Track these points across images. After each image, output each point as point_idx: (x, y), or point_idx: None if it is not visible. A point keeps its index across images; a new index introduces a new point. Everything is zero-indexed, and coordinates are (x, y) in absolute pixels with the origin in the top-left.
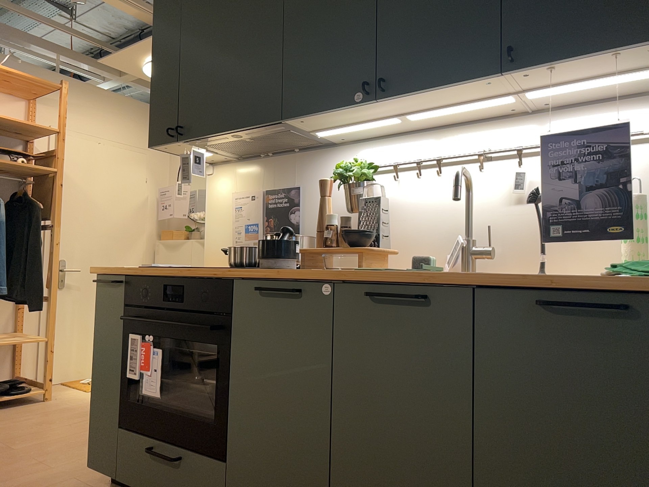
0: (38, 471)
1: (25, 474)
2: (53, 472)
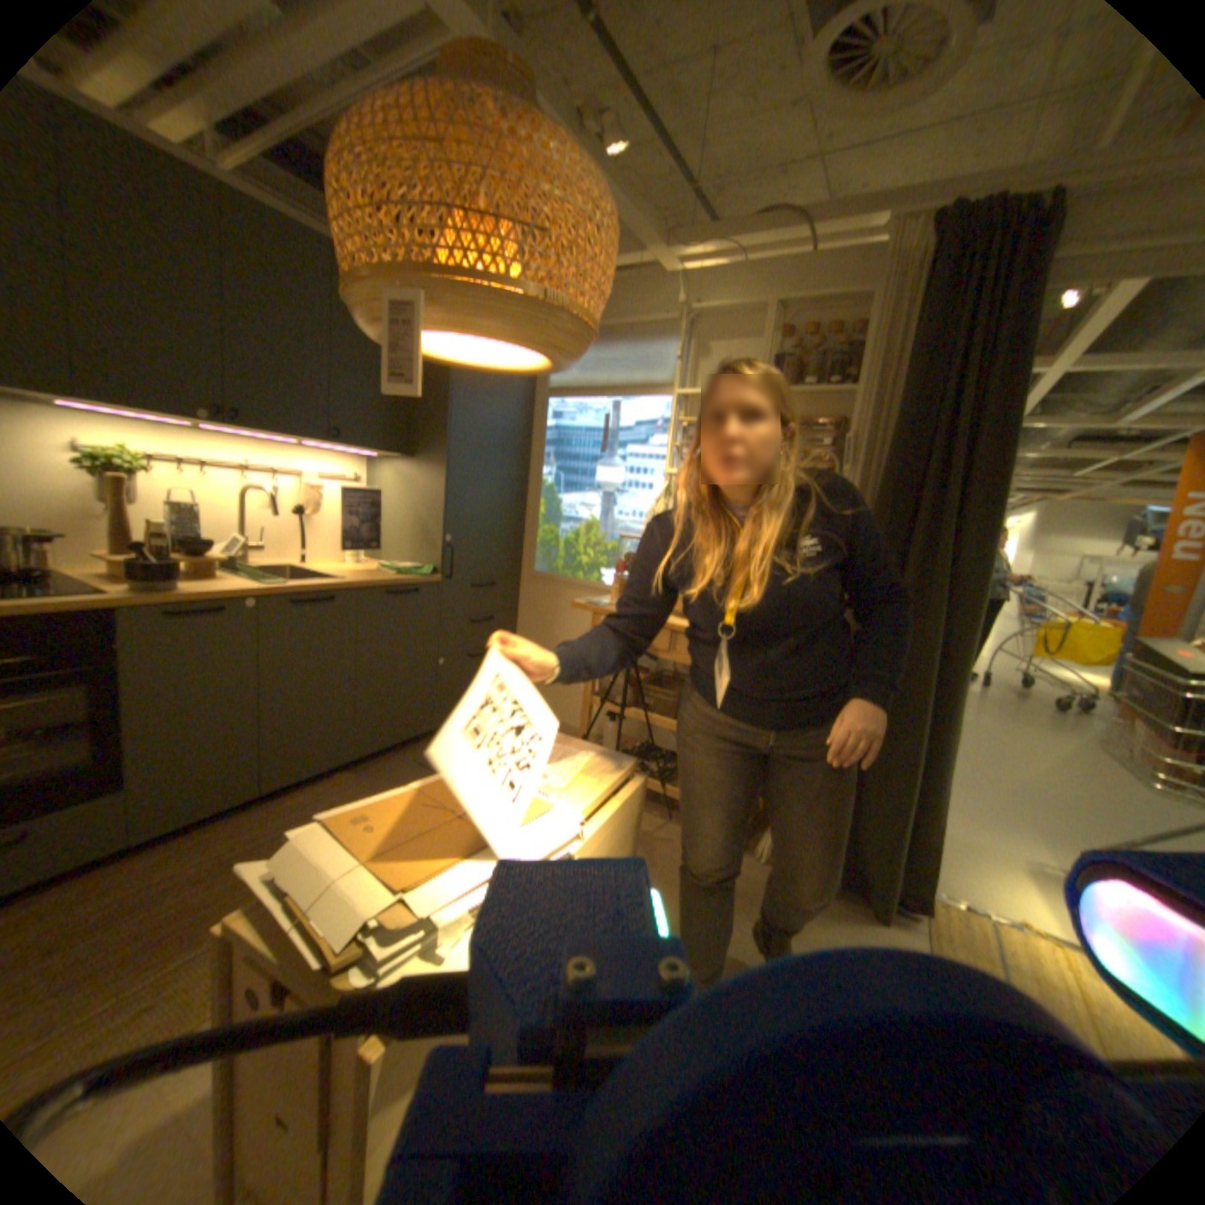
0: None
1: None
2: None
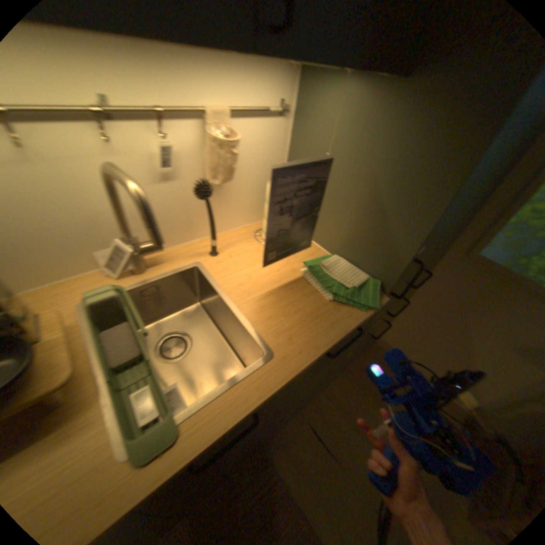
0: None
1: None
2: None
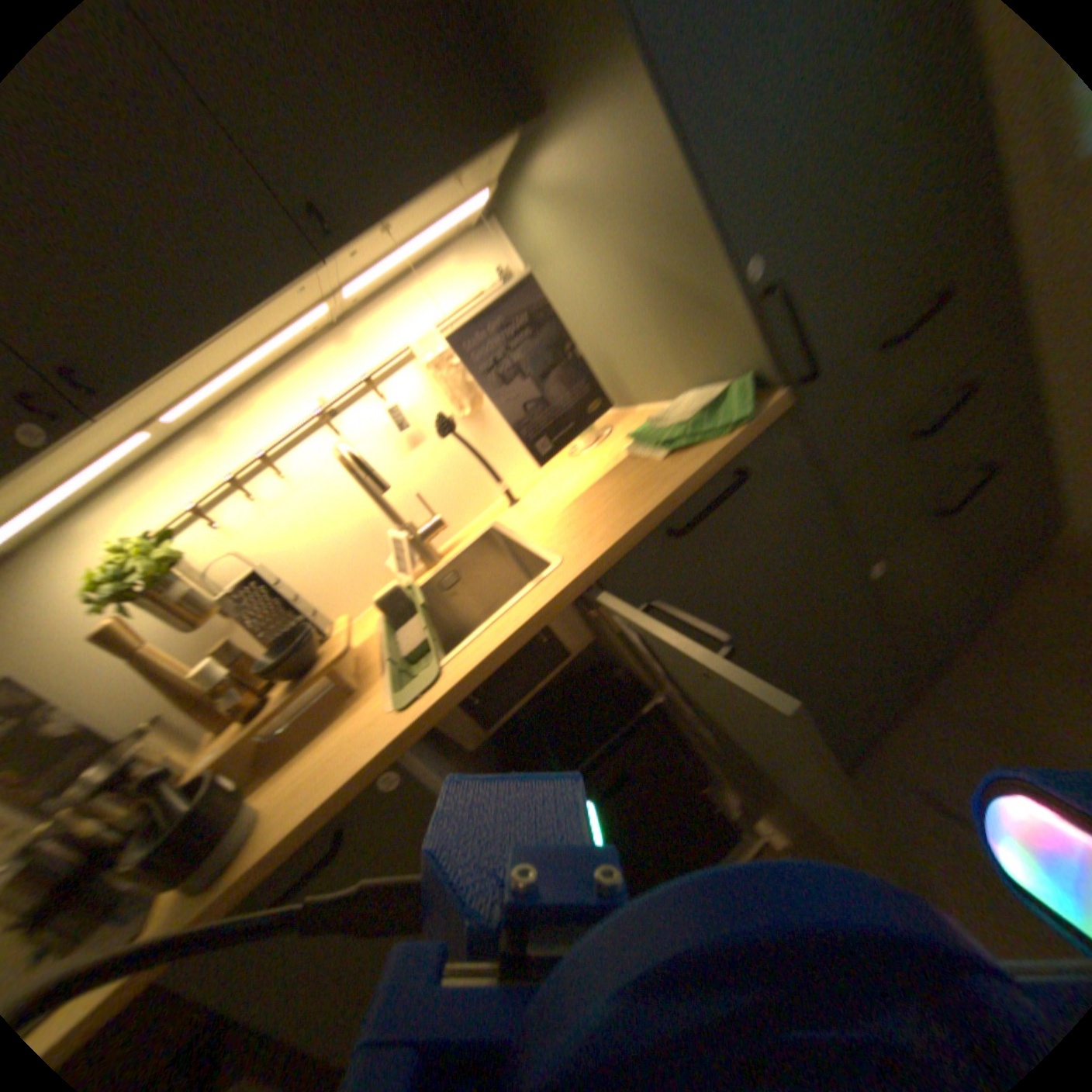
0: None
1: None
2: None
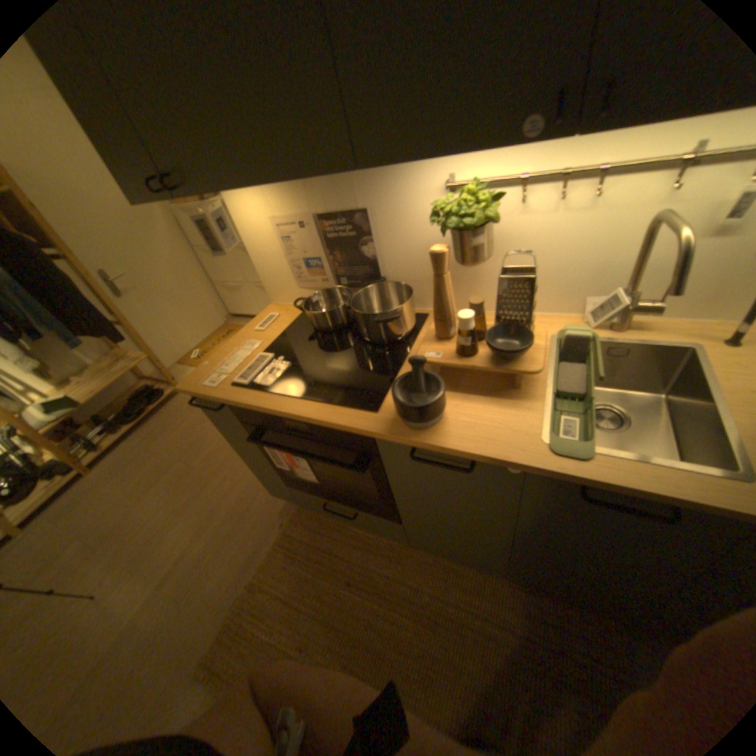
0: (229, 491)
1: (222, 498)
2: (241, 488)
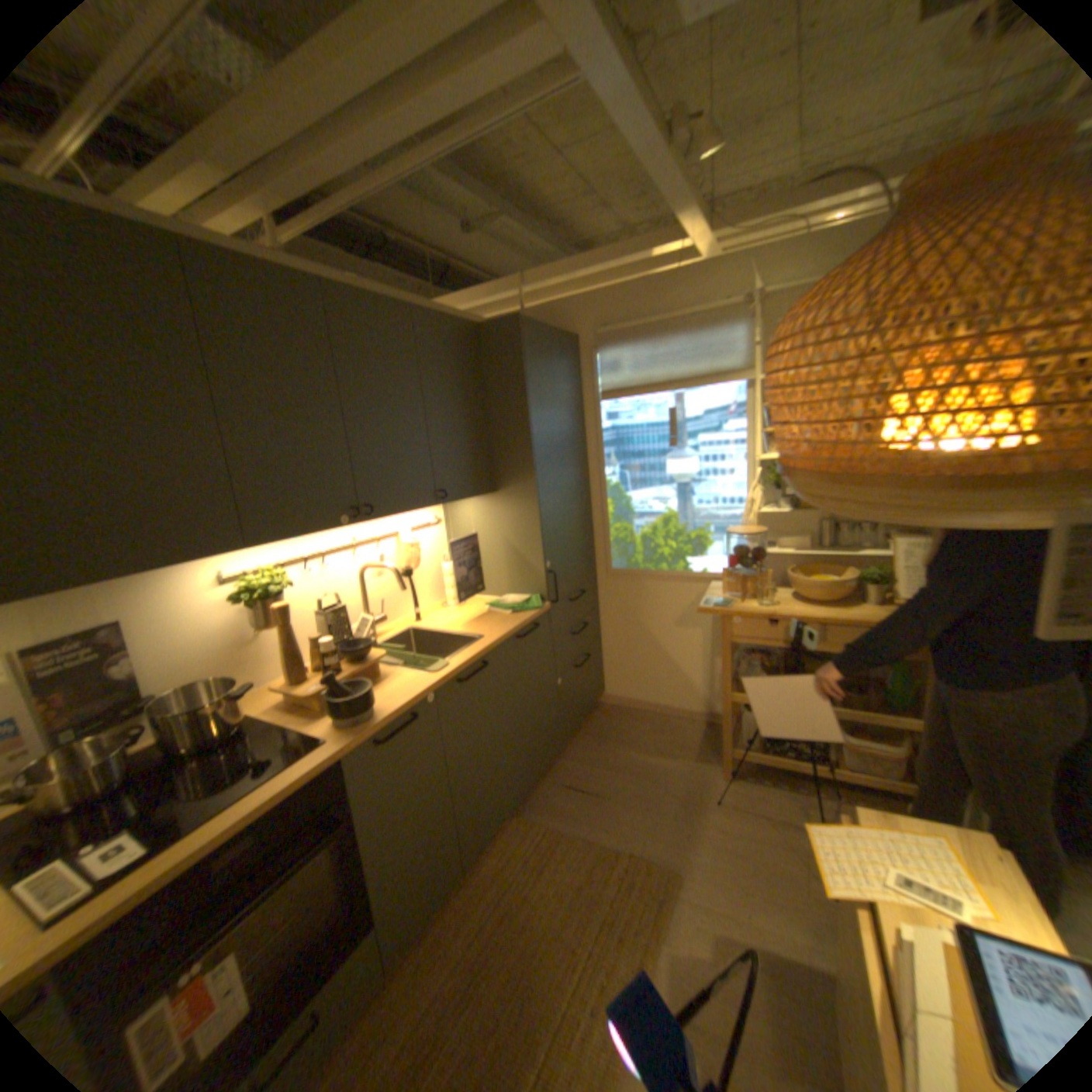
0: None
1: None
2: None
